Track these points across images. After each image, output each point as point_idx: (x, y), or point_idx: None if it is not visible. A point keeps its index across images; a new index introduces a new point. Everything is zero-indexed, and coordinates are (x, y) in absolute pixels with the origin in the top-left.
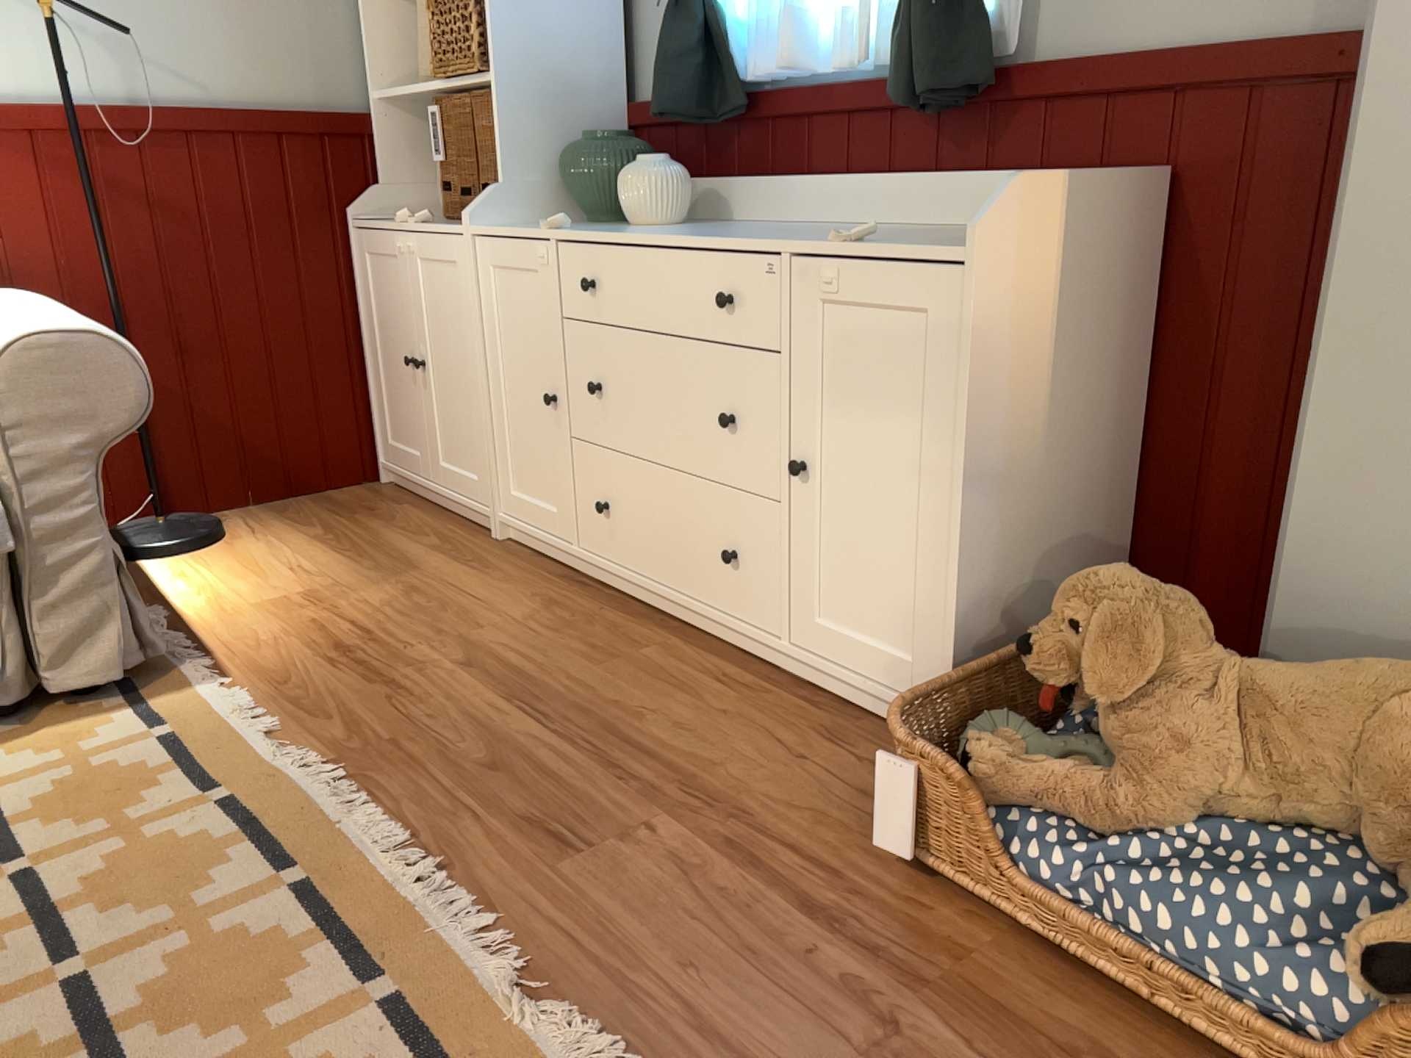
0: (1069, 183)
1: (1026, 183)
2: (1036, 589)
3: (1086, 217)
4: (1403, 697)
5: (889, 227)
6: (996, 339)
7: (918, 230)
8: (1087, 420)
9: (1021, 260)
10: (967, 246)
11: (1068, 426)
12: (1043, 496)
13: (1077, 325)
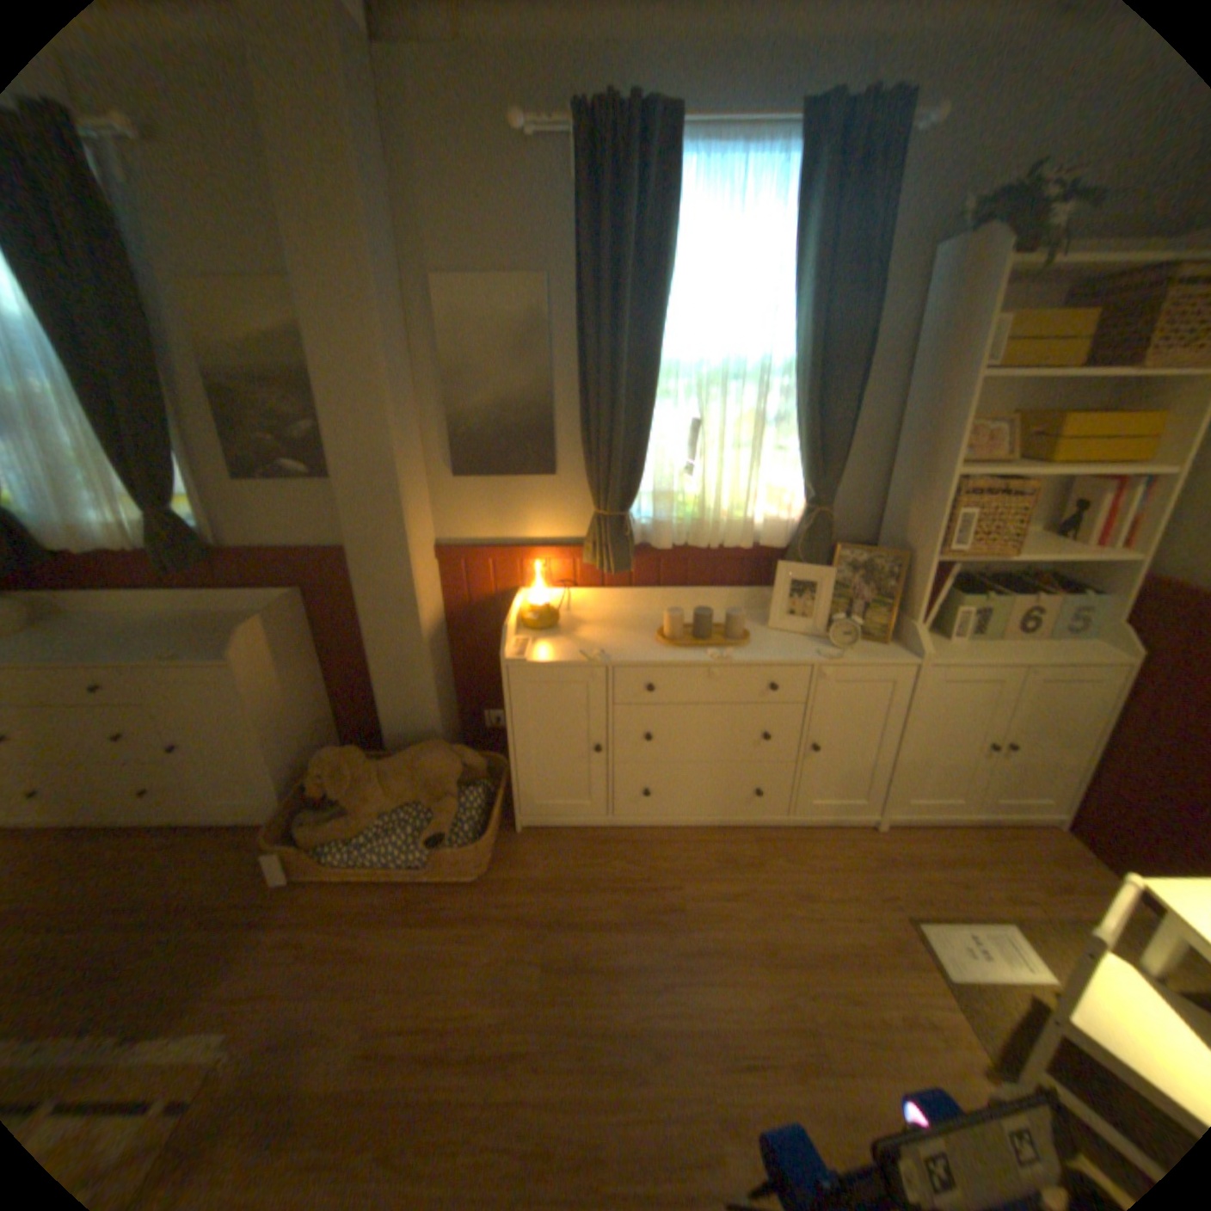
0: (262, 617)
1: (244, 629)
2: (302, 752)
3: (273, 623)
4: (419, 761)
5: (174, 614)
6: (252, 686)
7: (192, 618)
8: (300, 686)
9: (252, 654)
10: (226, 656)
11: (293, 692)
12: (293, 721)
13: (284, 659)
